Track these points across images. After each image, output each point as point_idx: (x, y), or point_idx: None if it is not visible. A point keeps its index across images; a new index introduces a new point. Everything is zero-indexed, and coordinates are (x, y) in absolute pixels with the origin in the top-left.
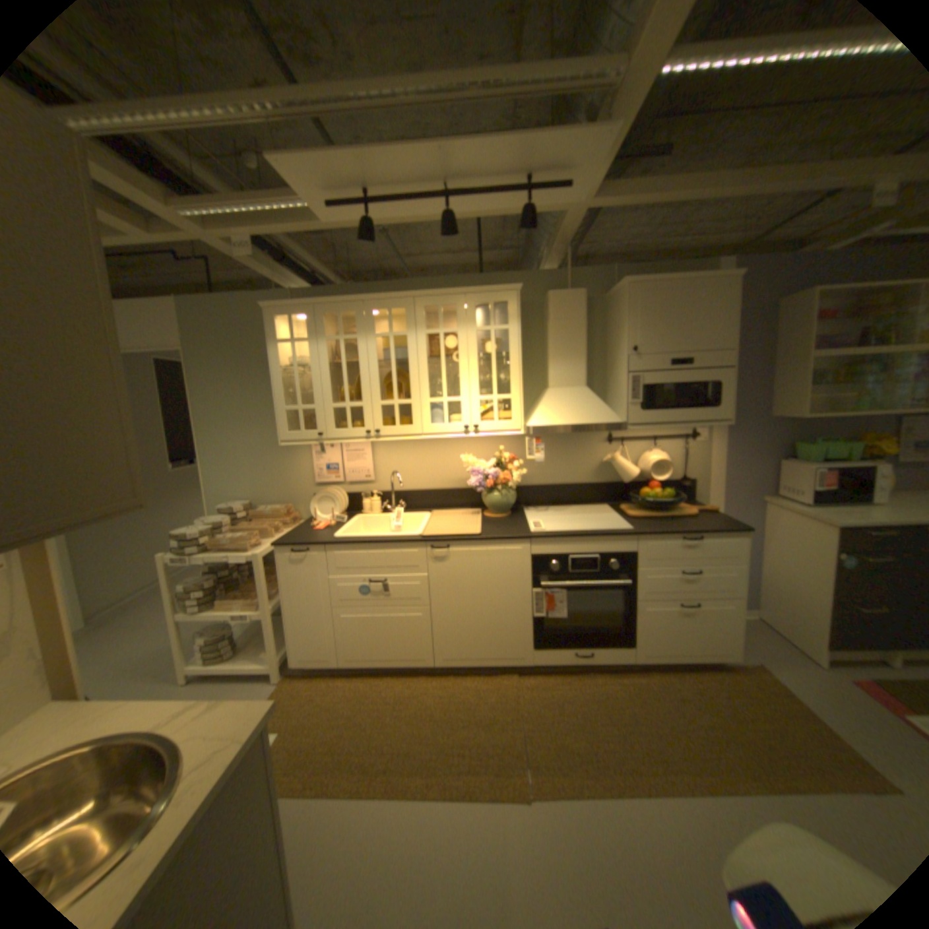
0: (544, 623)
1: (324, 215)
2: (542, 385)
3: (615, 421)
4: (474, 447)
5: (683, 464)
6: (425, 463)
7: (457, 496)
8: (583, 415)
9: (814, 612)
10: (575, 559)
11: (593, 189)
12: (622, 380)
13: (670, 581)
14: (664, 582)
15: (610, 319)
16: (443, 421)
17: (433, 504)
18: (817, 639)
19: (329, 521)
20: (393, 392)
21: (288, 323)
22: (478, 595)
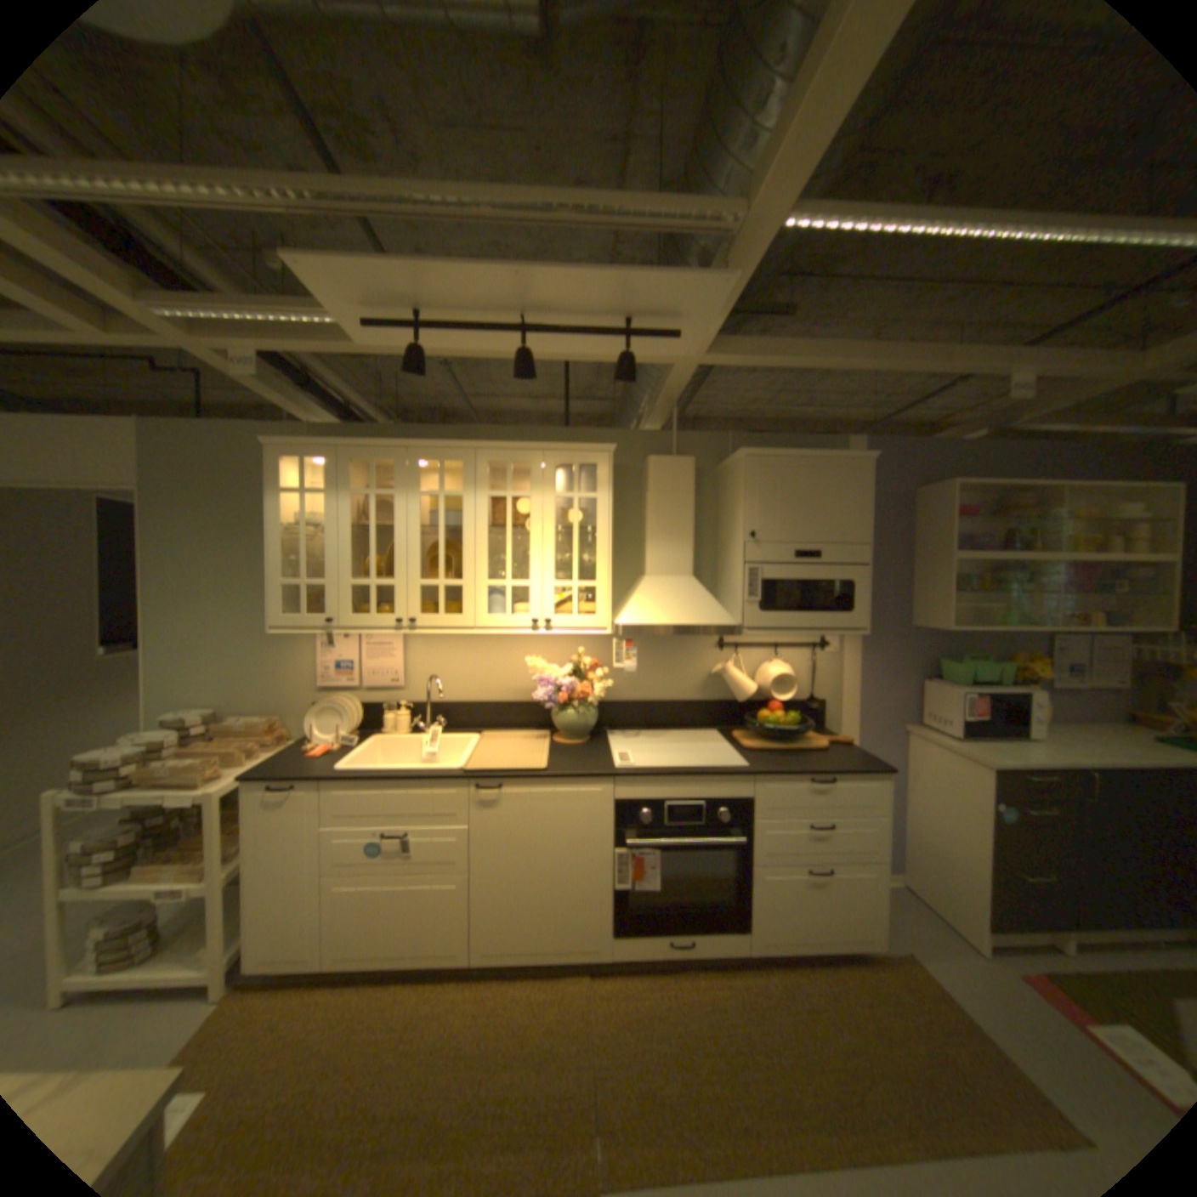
0: (629, 899)
1: (361, 335)
2: (638, 570)
3: (728, 624)
4: (546, 646)
5: (810, 680)
6: (478, 665)
7: (519, 712)
8: (688, 613)
9: (971, 881)
10: (673, 807)
11: (706, 343)
12: (737, 571)
13: (796, 839)
14: (788, 840)
15: (723, 495)
16: (506, 610)
17: (485, 722)
18: (976, 917)
19: (332, 743)
20: (441, 567)
21: (302, 466)
22: (538, 857)
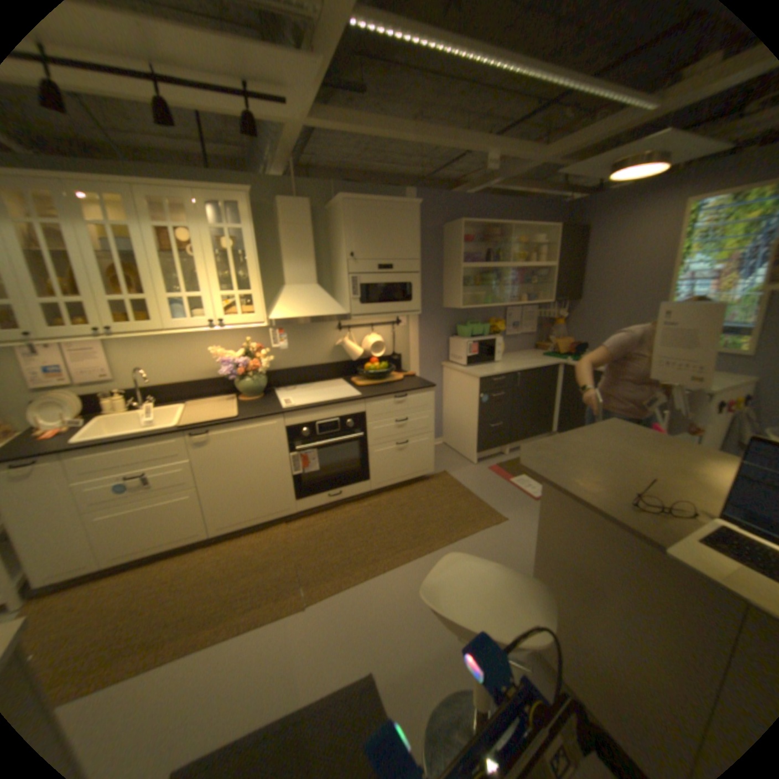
0: (301, 478)
1: None
2: (279, 282)
3: (341, 313)
4: (220, 339)
5: (391, 344)
6: (170, 358)
7: (208, 386)
8: (316, 309)
9: (468, 432)
10: (320, 424)
11: (305, 110)
12: (343, 280)
13: (387, 429)
14: (383, 430)
15: (330, 228)
16: (184, 316)
17: (184, 396)
18: (470, 448)
19: (56, 429)
20: (119, 286)
21: None
22: (240, 468)
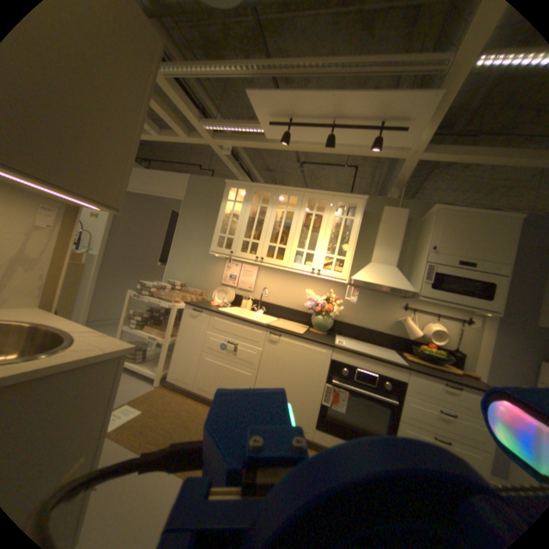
0: (327, 410)
1: (268, 132)
2: (367, 261)
3: (410, 289)
4: (315, 287)
5: (457, 339)
6: (284, 289)
7: (296, 314)
8: (389, 280)
9: None
10: (360, 371)
11: (423, 144)
12: (421, 266)
13: (428, 413)
14: (423, 412)
15: (421, 231)
16: (300, 262)
17: (281, 314)
18: None
19: (219, 303)
20: (278, 241)
21: (237, 195)
22: (288, 373)
